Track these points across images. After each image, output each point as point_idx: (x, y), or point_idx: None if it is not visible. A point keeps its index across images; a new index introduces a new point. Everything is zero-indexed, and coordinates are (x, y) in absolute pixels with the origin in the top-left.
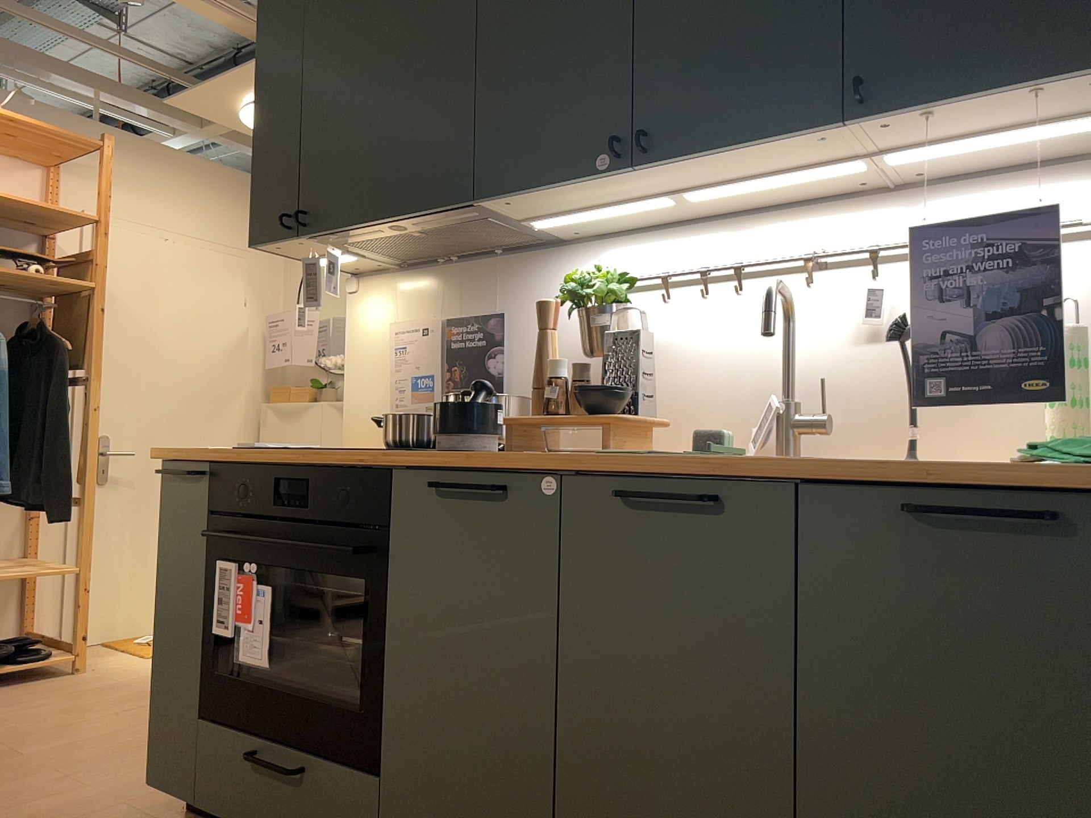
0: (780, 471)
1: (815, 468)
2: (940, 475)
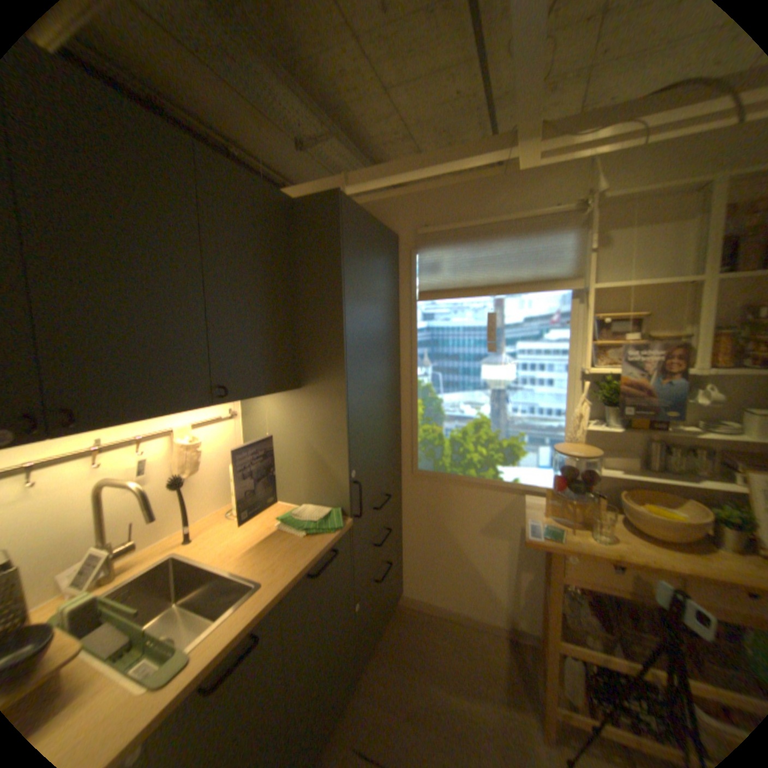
0: (277, 599)
1: (289, 587)
2: (316, 559)
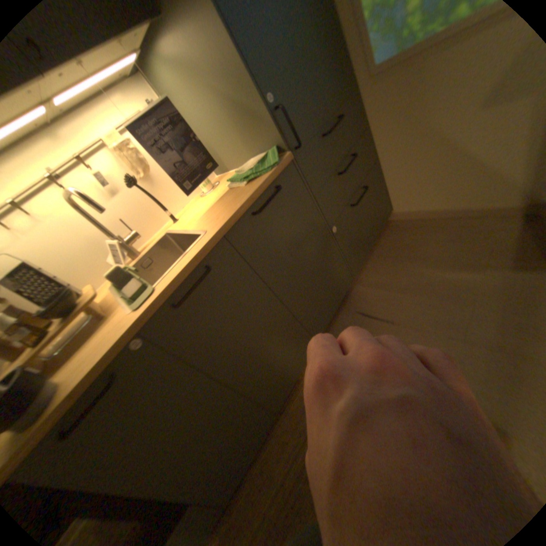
0: (219, 236)
1: (228, 224)
2: (254, 196)
